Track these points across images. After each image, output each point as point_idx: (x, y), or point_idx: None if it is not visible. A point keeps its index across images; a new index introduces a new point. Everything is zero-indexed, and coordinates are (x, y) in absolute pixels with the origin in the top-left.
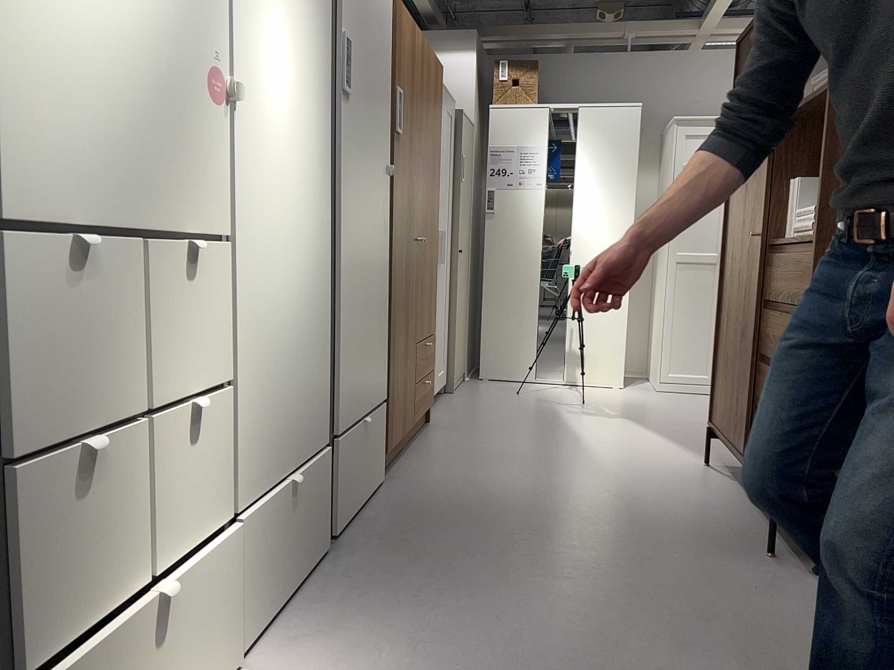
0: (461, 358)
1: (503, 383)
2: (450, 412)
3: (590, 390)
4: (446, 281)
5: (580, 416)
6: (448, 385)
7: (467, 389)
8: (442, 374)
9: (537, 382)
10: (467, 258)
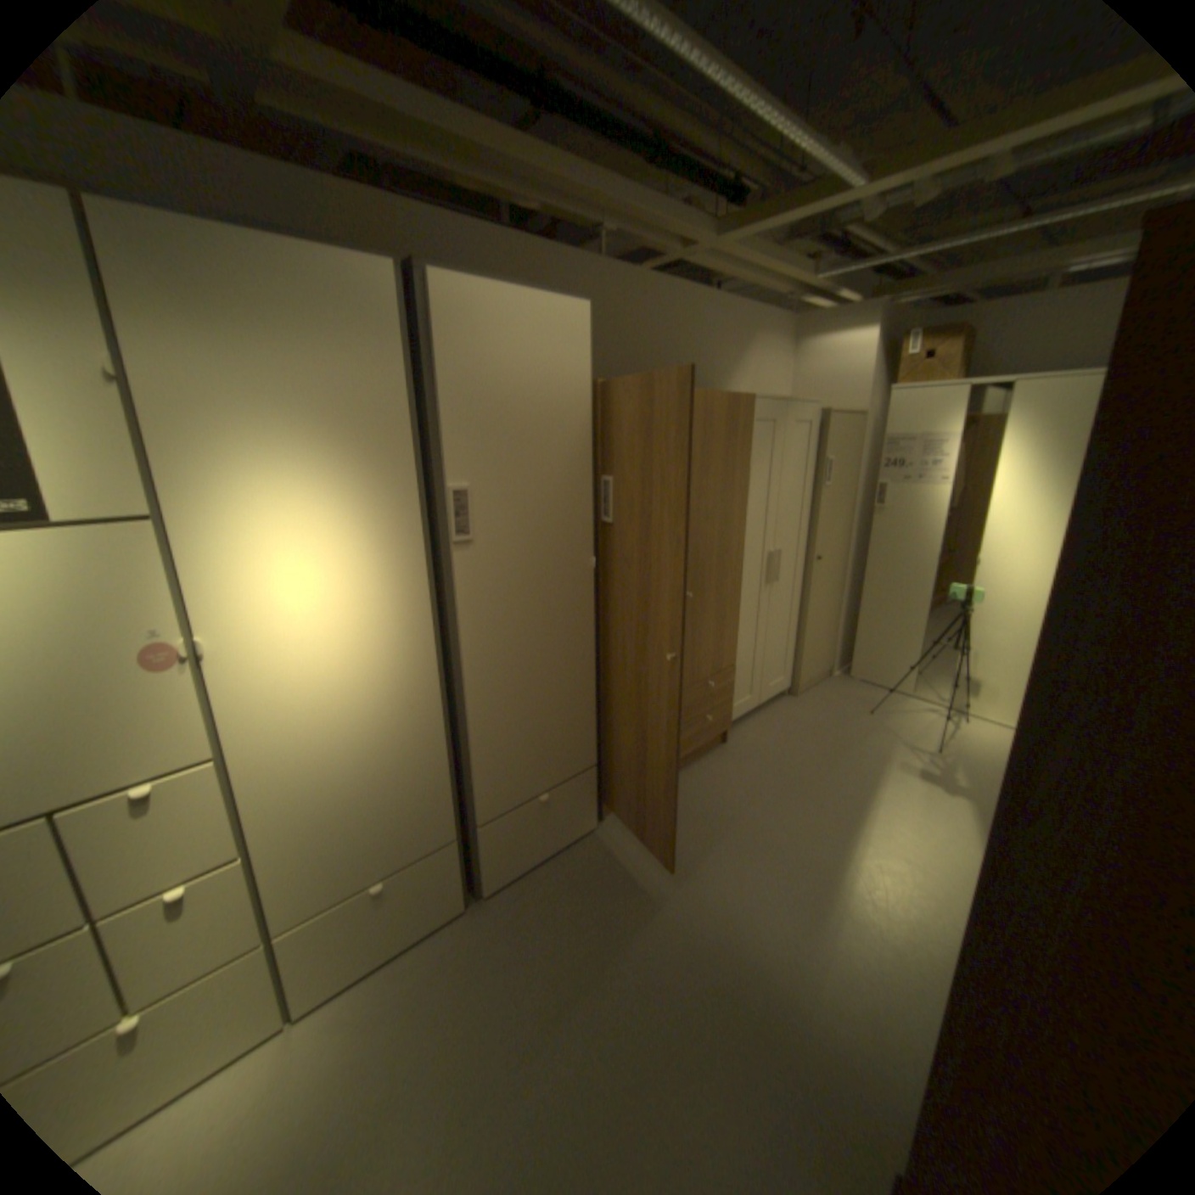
0: (819, 660)
1: (872, 690)
2: (767, 728)
3: (976, 728)
4: (793, 593)
5: (909, 778)
6: (794, 688)
7: (821, 691)
8: (780, 682)
9: (914, 698)
10: (839, 560)
